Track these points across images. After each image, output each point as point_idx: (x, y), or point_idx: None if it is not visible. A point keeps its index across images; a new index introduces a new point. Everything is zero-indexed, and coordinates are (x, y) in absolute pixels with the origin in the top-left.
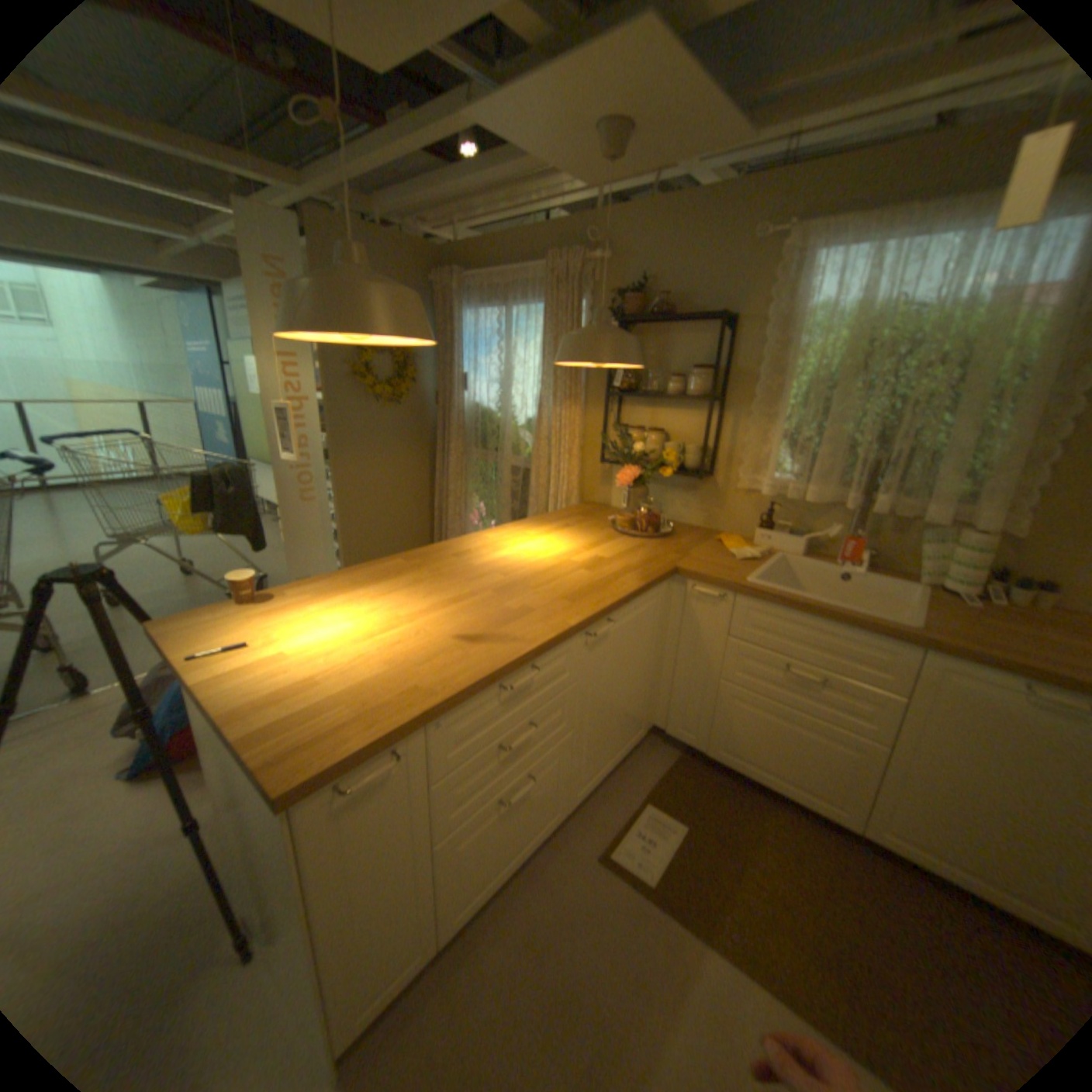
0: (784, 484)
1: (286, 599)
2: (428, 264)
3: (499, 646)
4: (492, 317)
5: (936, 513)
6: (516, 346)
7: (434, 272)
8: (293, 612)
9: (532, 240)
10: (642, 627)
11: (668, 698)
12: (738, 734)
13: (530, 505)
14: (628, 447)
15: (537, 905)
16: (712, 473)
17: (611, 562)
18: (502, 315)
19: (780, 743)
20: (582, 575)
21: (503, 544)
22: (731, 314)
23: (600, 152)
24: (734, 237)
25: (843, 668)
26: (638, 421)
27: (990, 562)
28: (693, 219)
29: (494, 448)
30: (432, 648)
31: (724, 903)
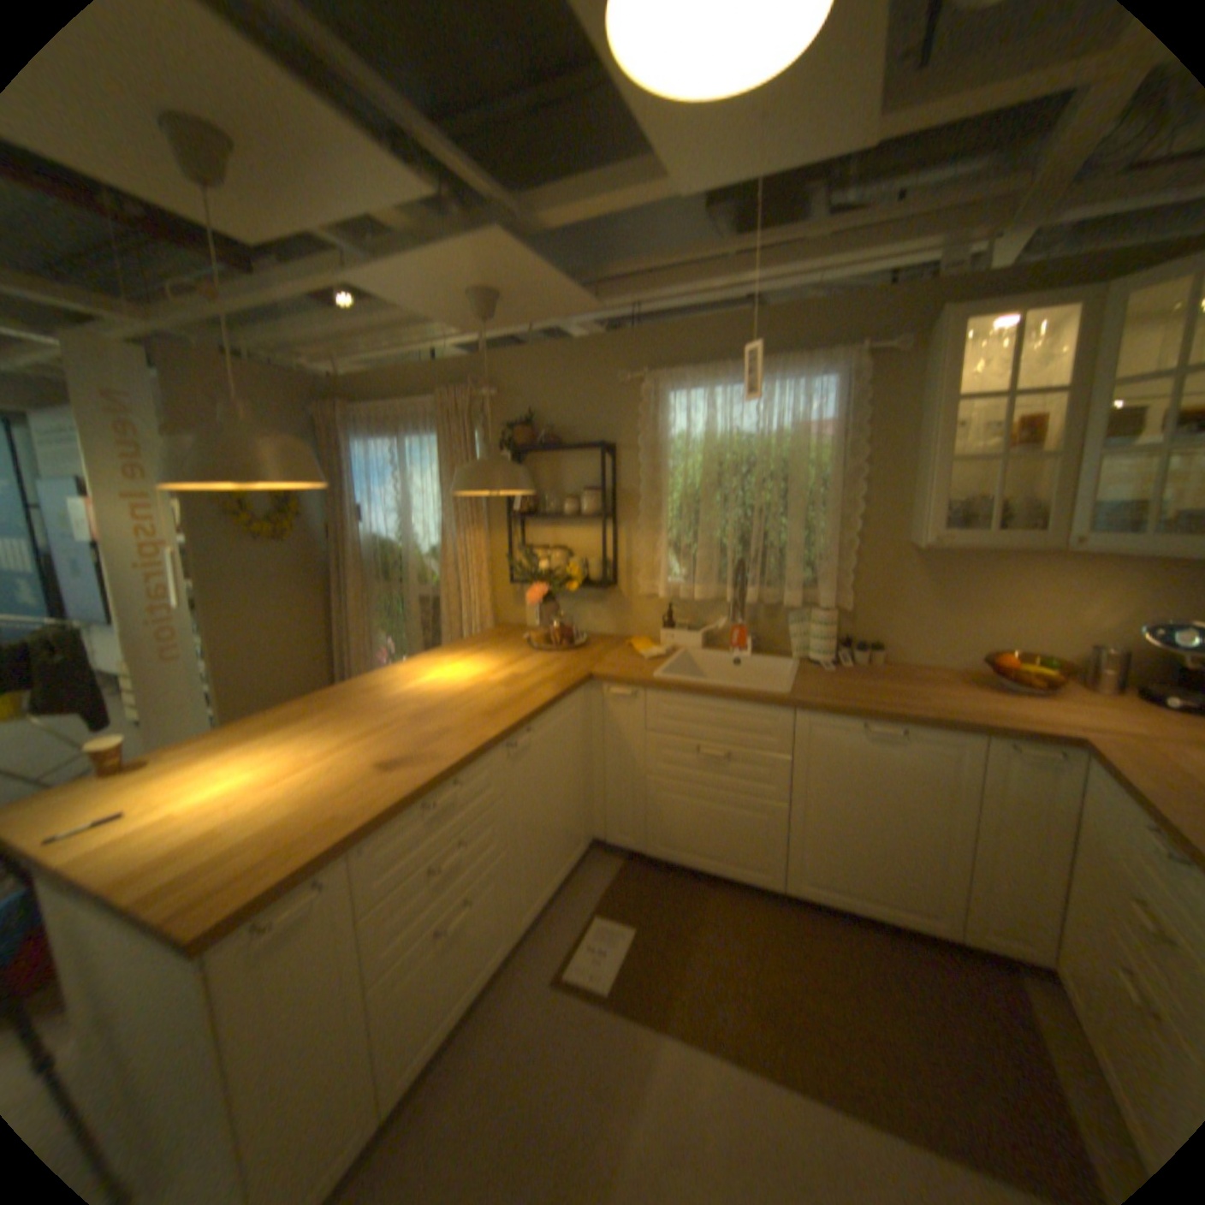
0: (676, 589)
1: (164, 767)
2: (308, 400)
3: (417, 771)
4: (385, 451)
5: (790, 599)
6: (413, 478)
7: (315, 407)
8: (175, 779)
9: (419, 379)
10: (565, 738)
11: (603, 808)
12: (670, 827)
13: (444, 636)
14: (535, 568)
15: (488, 1053)
16: (616, 585)
17: (529, 679)
18: (395, 449)
19: (705, 826)
20: (500, 695)
21: (416, 677)
22: (609, 446)
23: (473, 314)
24: (602, 383)
25: (740, 742)
26: (543, 543)
27: (834, 634)
28: (566, 367)
29: (398, 582)
30: (346, 785)
31: (673, 993)
